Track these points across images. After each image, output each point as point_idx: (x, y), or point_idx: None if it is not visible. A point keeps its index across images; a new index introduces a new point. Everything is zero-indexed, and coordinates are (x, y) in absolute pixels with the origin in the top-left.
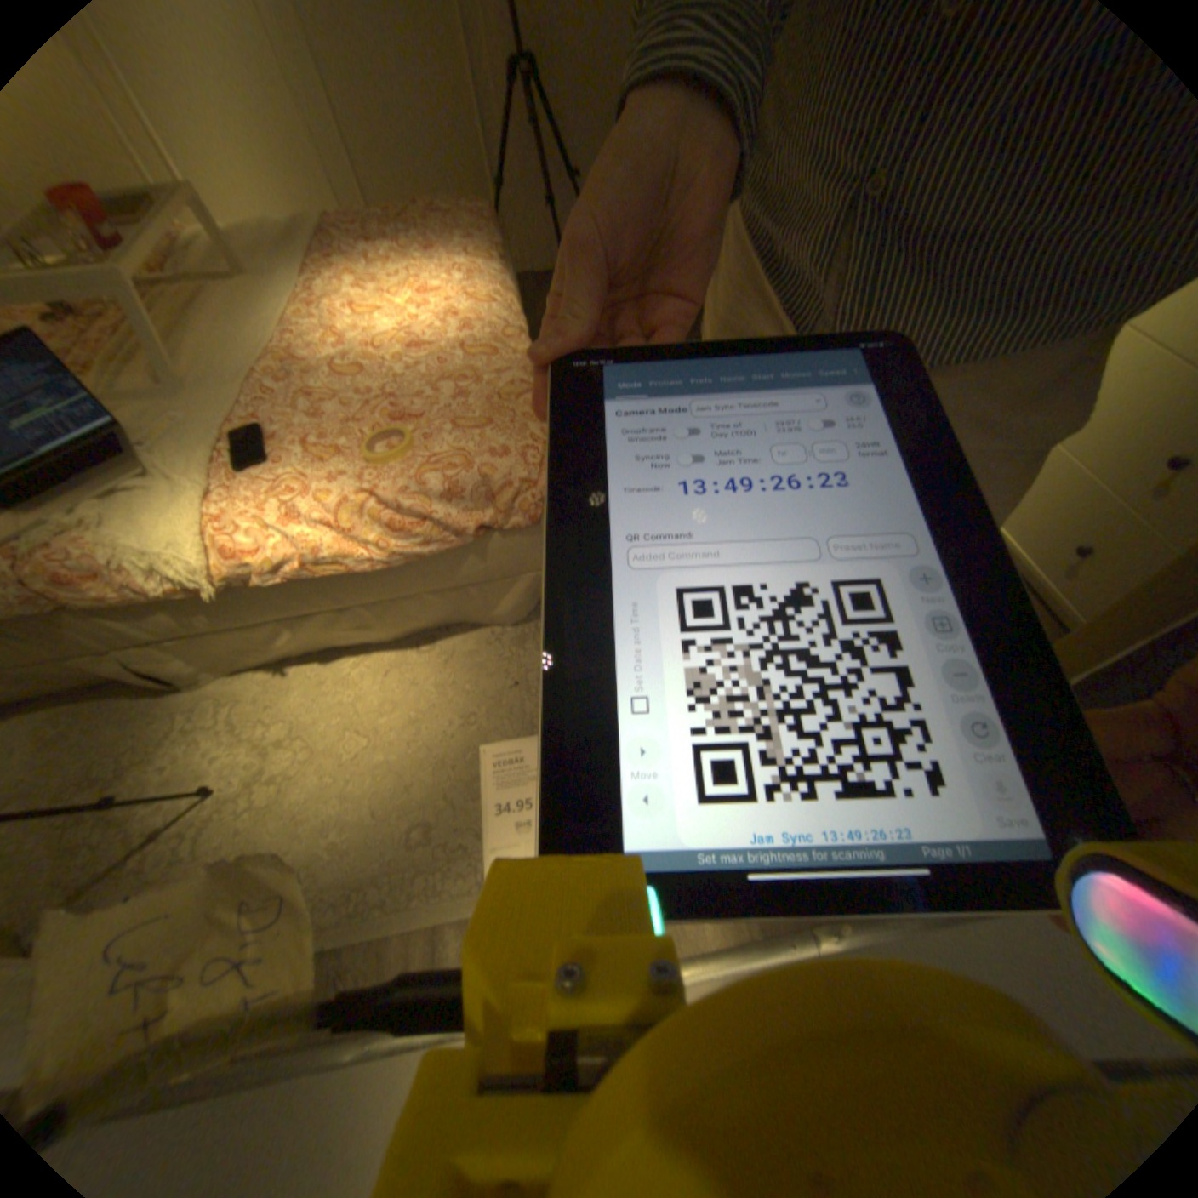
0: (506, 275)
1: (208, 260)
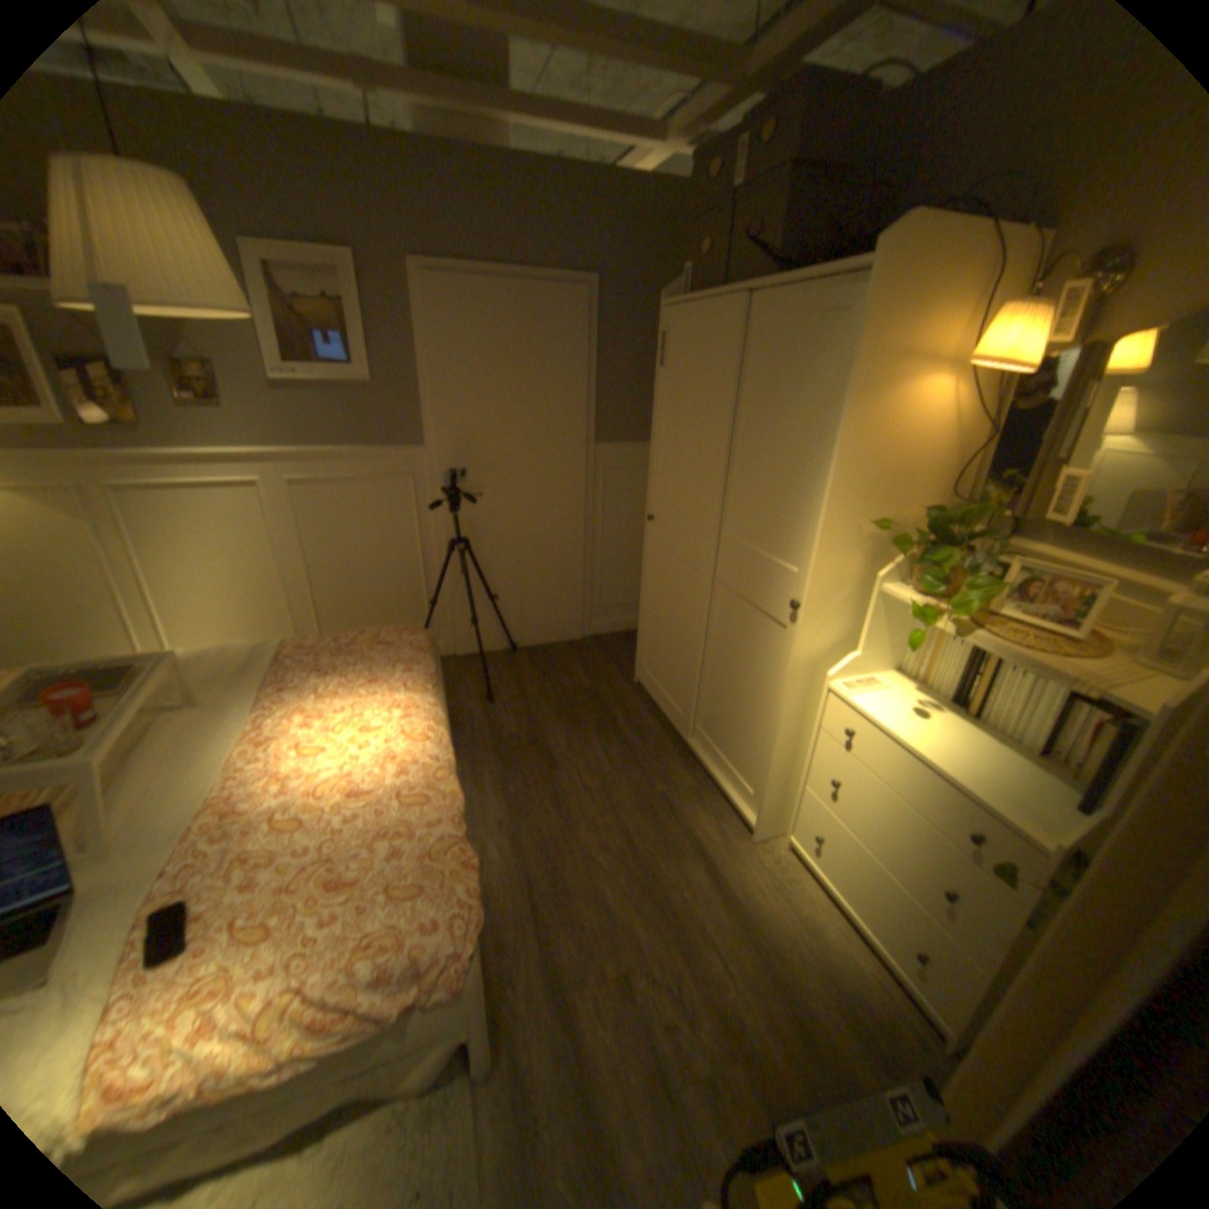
0: (438, 706)
1: (163, 690)
